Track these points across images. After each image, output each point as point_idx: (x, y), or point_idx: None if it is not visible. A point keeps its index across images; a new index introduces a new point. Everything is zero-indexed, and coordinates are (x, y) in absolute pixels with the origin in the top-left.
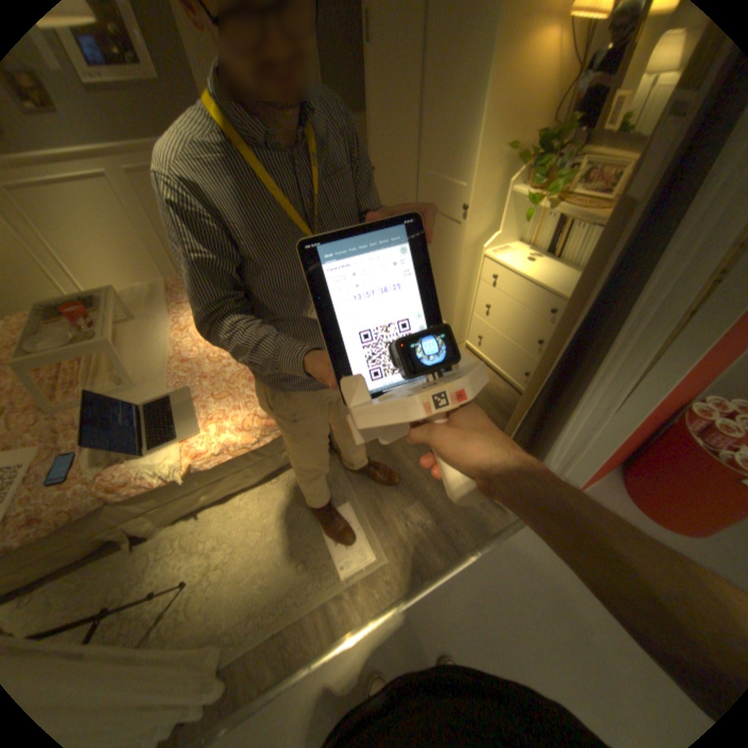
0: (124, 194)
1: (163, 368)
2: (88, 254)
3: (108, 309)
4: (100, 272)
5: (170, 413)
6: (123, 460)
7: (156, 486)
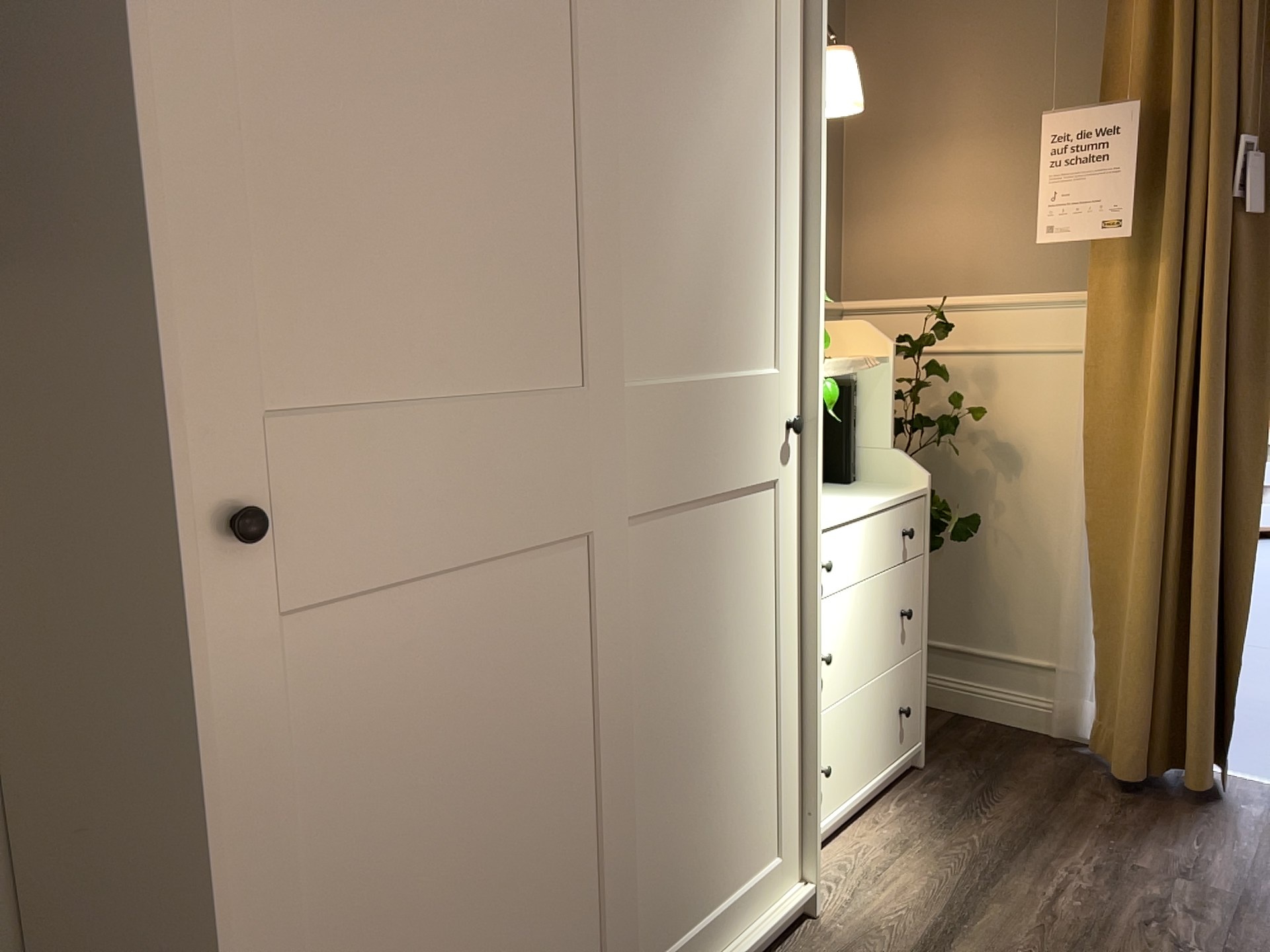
0: None
1: None
2: None
3: None
4: None
5: None
6: None
7: None
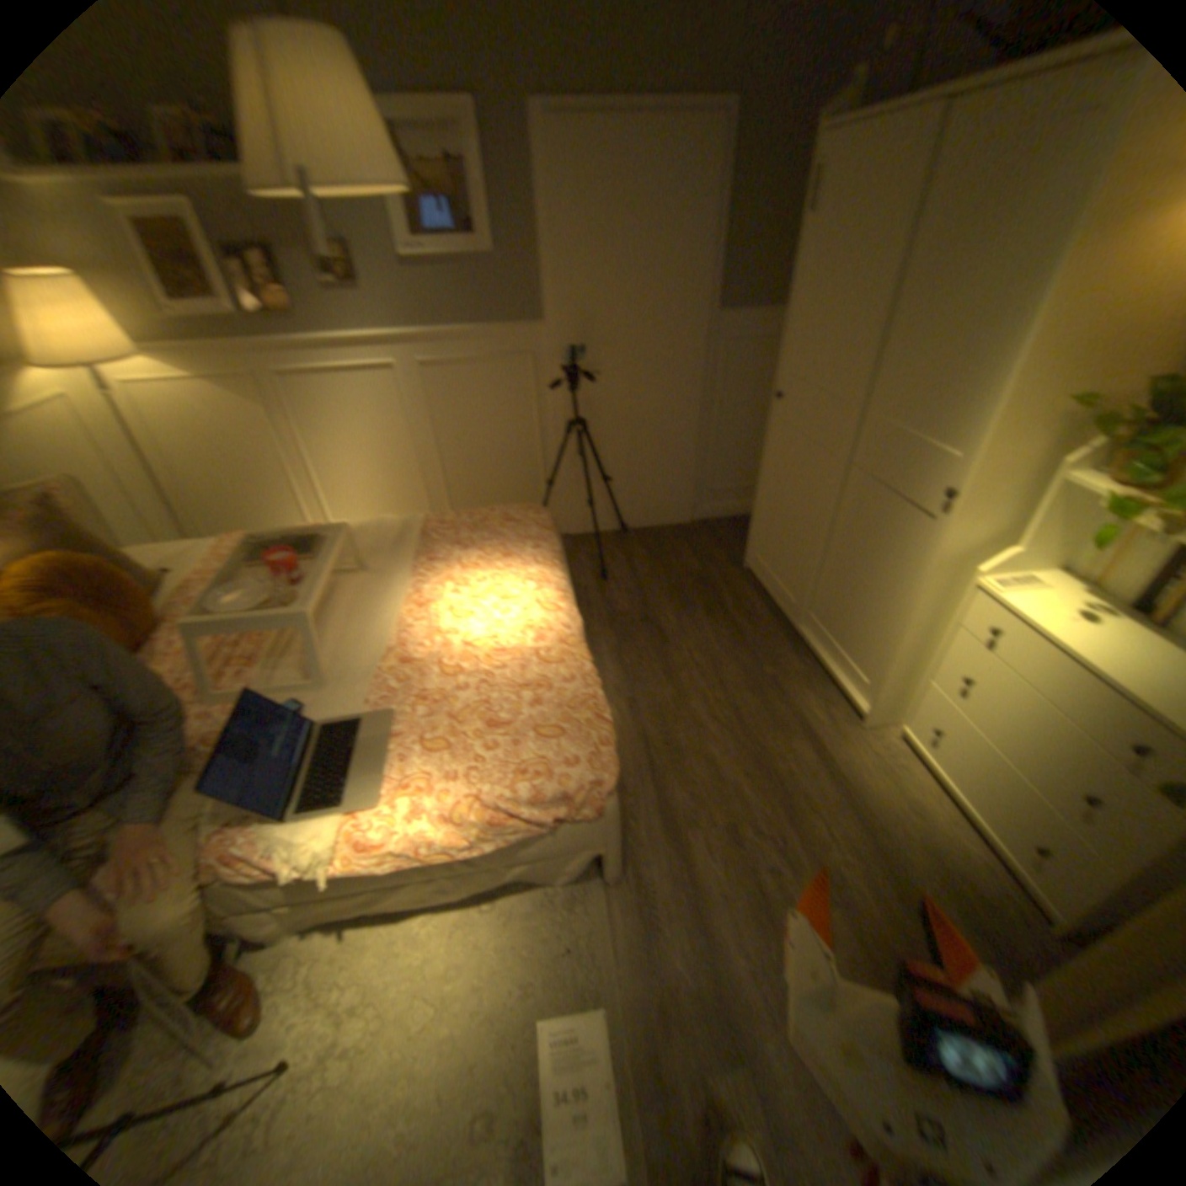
0: (413, 394)
1: (375, 666)
2: (349, 464)
3: (333, 560)
4: (357, 489)
5: (357, 752)
6: (263, 820)
7: (295, 878)
